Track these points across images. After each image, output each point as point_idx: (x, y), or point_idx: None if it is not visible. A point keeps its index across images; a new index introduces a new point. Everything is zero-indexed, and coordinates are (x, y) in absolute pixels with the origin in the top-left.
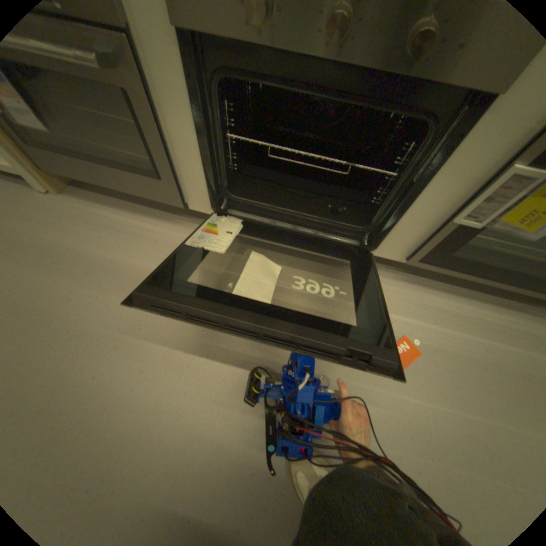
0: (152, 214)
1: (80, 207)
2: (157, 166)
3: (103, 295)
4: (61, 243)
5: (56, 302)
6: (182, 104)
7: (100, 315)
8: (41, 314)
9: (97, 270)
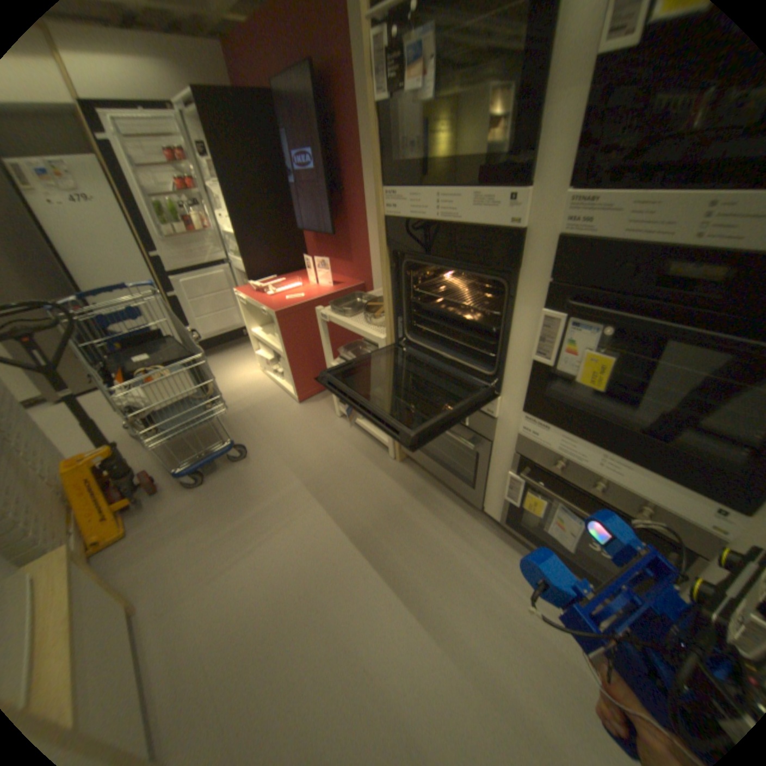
0: (453, 500)
1: (409, 477)
2: (474, 483)
3: (408, 550)
4: (393, 499)
5: (382, 541)
6: (506, 470)
7: (403, 564)
8: (373, 545)
9: (408, 529)
